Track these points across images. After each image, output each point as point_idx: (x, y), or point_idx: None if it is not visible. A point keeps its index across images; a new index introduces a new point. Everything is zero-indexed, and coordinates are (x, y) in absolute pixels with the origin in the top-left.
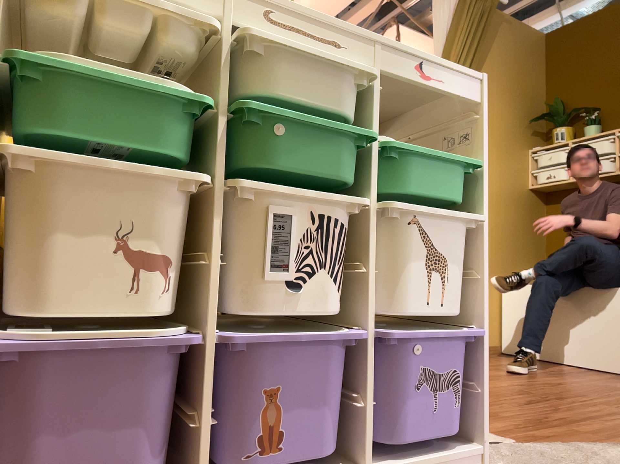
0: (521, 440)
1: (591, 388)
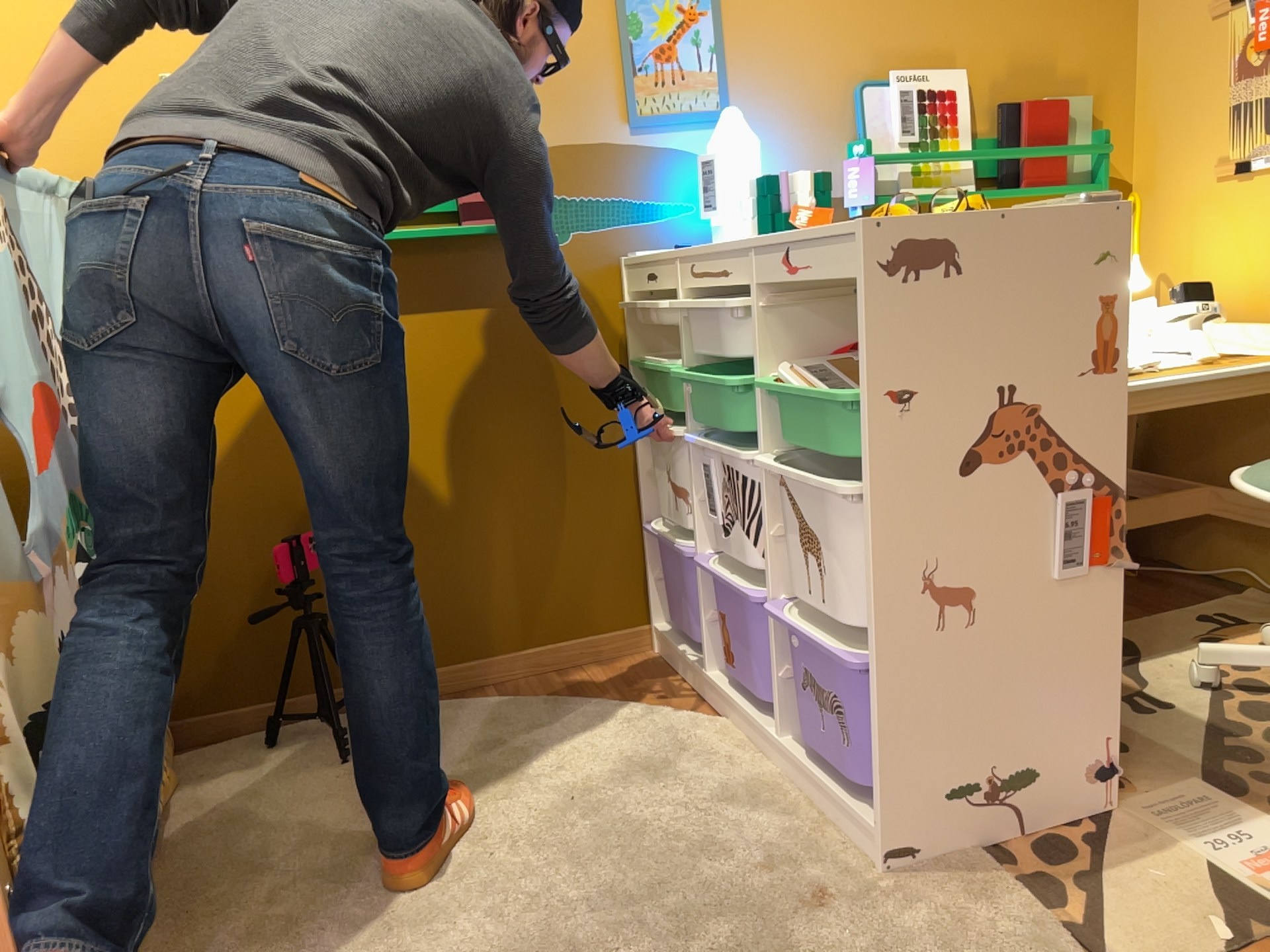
0: None
1: None
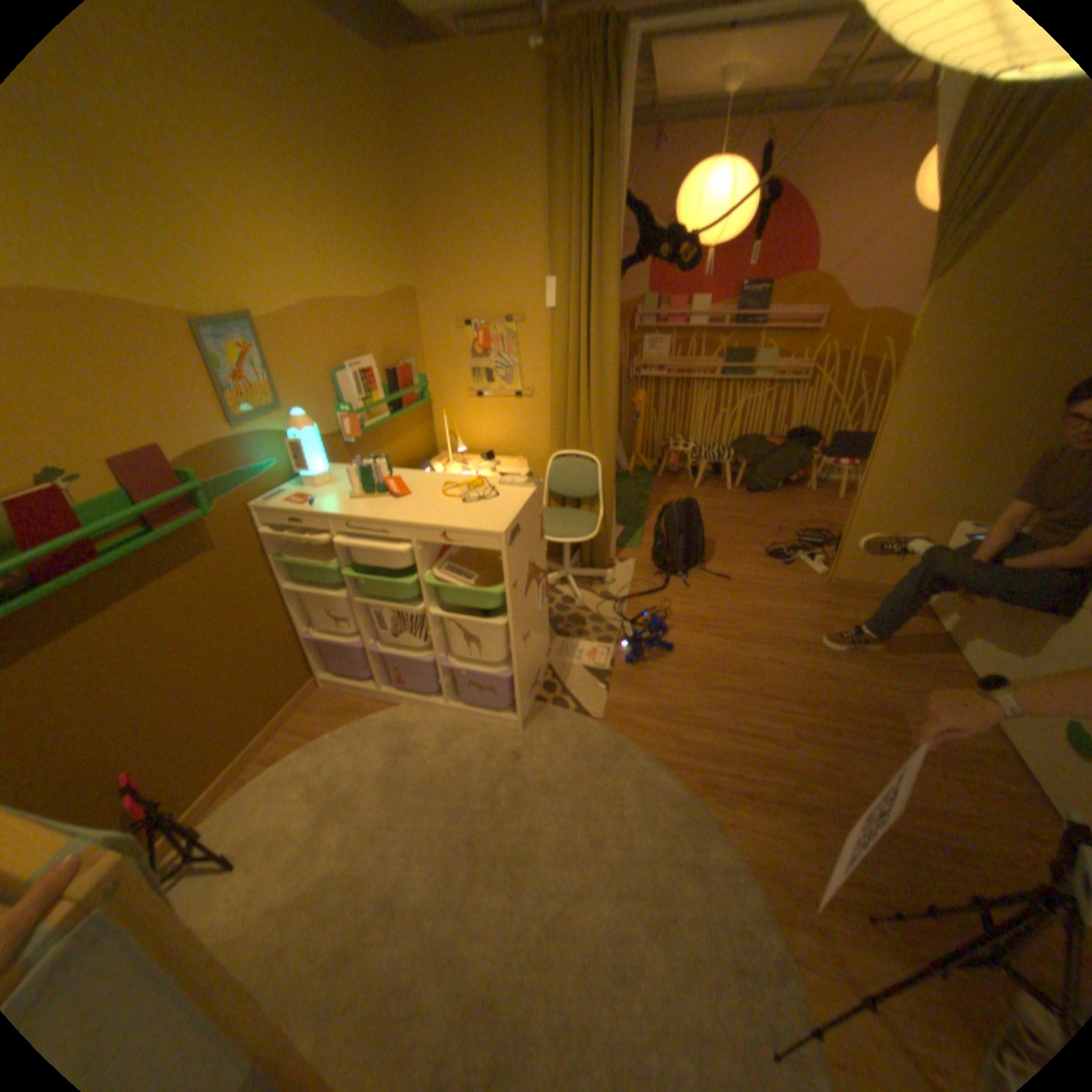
0: (602, 724)
1: (850, 707)
